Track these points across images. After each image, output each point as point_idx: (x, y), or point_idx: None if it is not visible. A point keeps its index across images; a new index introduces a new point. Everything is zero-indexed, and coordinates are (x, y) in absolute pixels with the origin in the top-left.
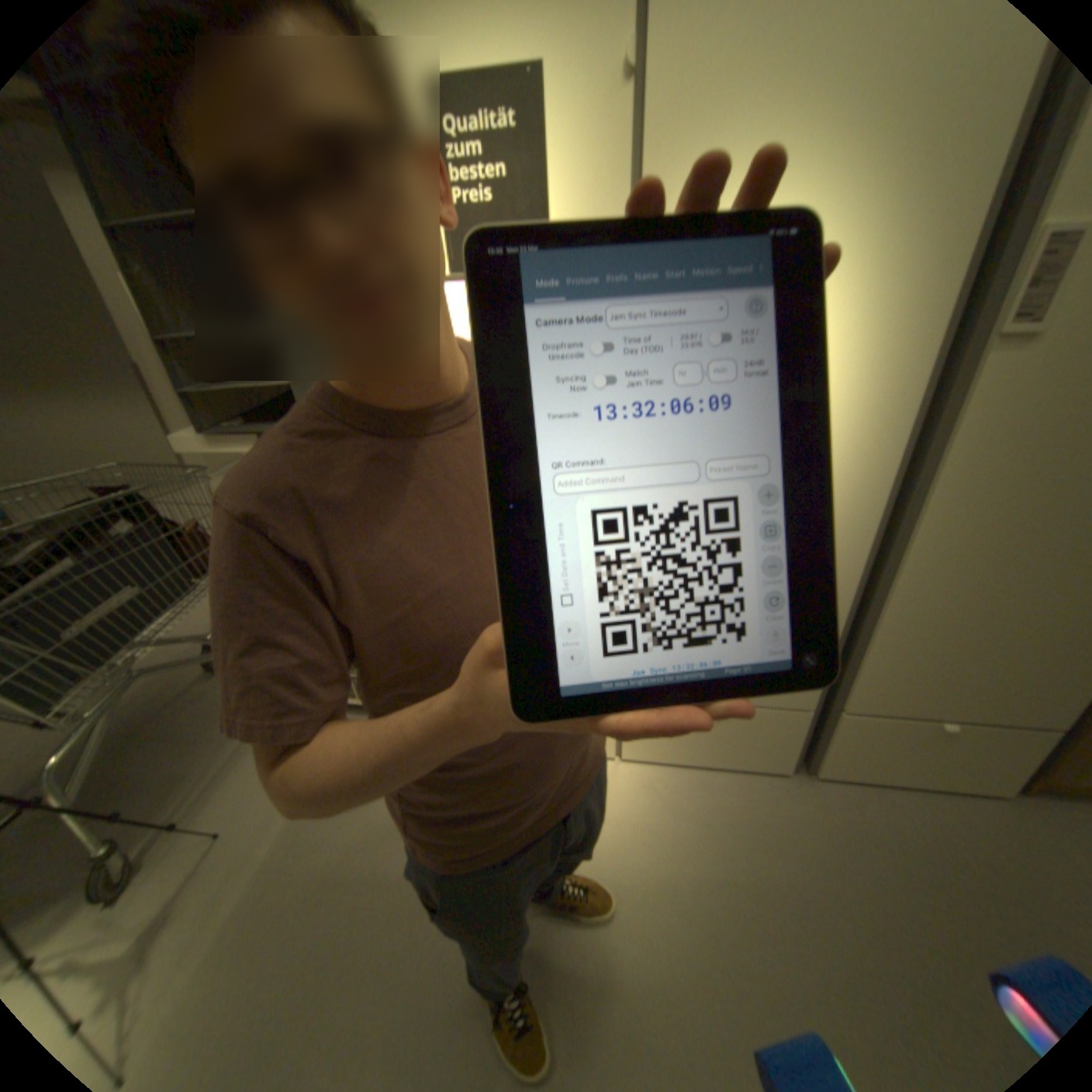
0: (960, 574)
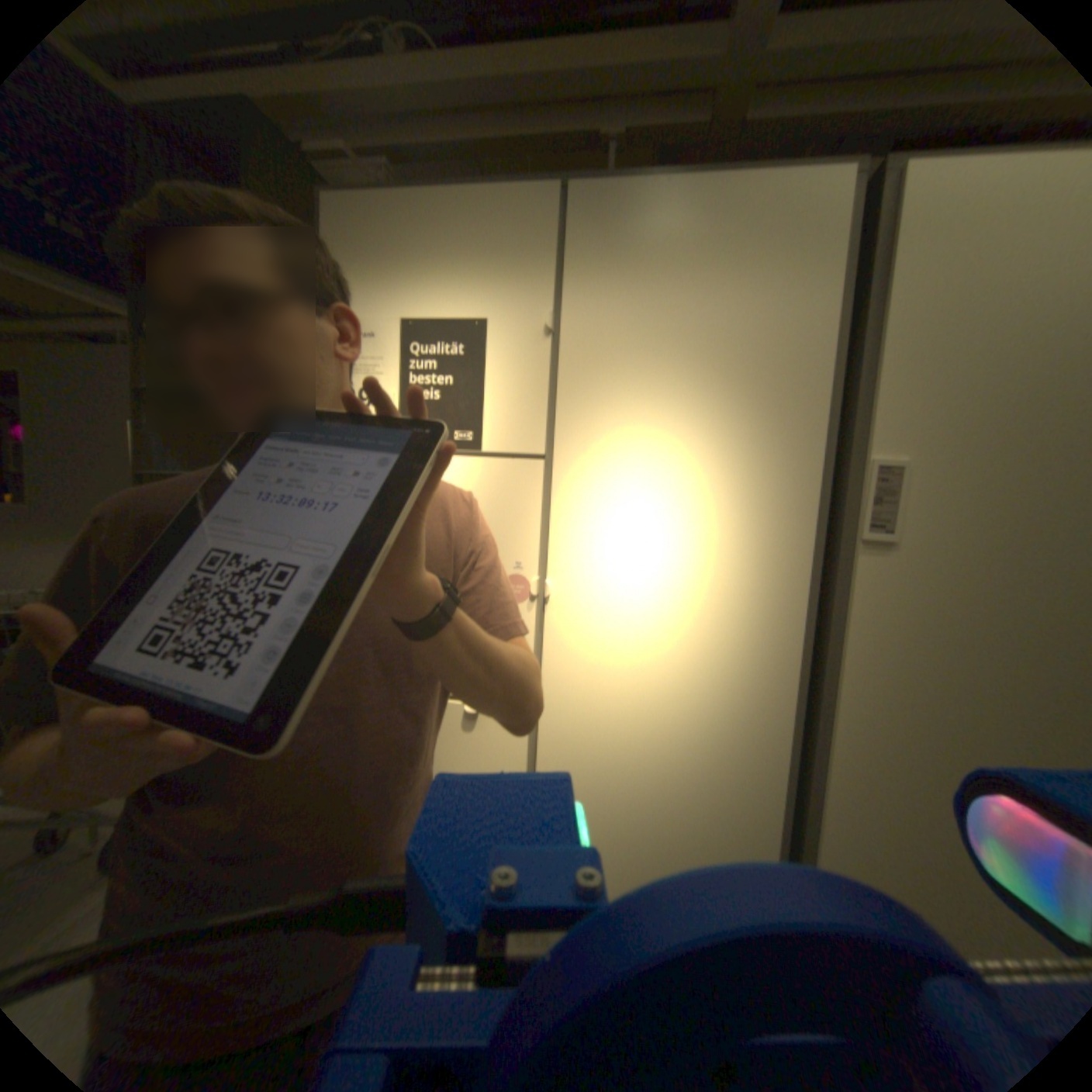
0: (895, 792)
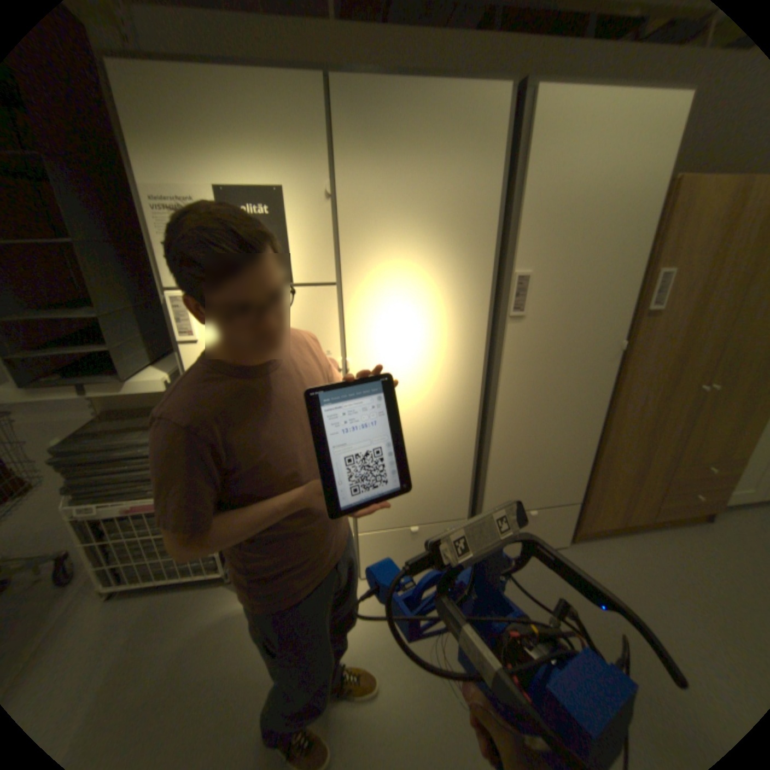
0: (518, 429)
